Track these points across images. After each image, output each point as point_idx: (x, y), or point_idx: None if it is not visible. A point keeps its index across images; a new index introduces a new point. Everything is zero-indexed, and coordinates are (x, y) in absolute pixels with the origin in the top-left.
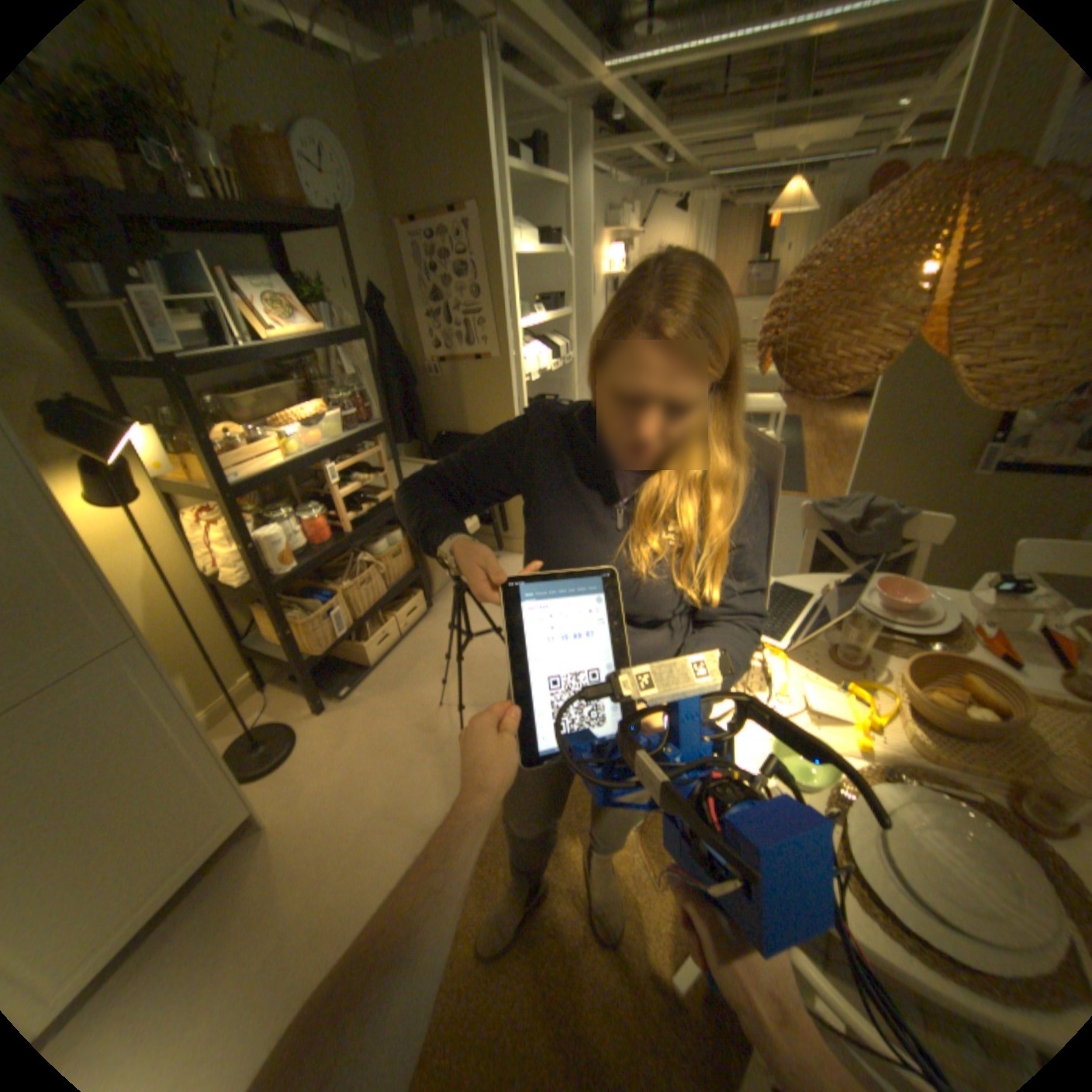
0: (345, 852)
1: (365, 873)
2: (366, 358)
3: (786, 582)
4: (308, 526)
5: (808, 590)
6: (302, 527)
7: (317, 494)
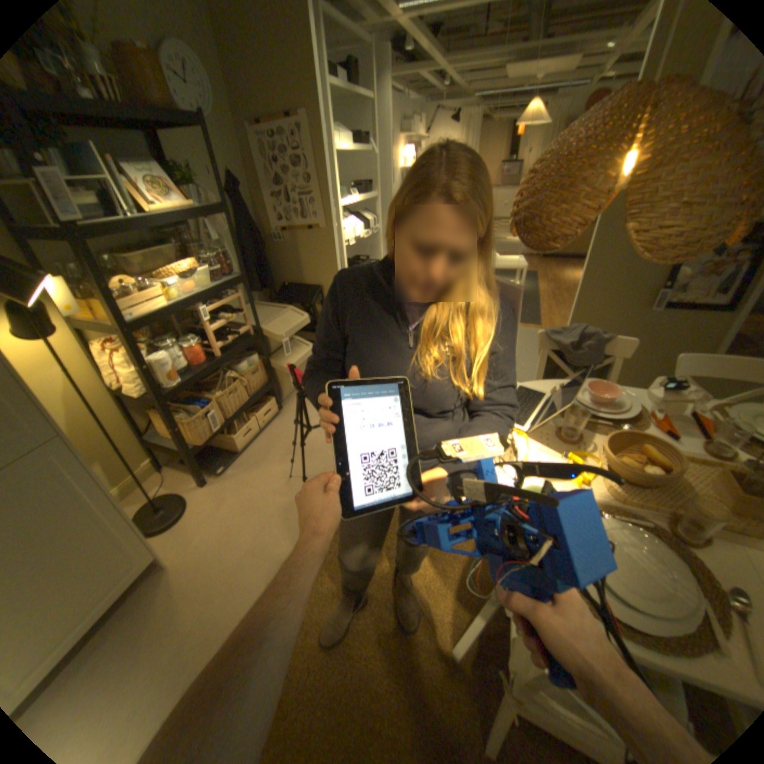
0: (225, 581)
1: (239, 594)
2: (226, 227)
3: (527, 386)
4: (188, 352)
5: (542, 391)
6: (183, 353)
7: (193, 328)
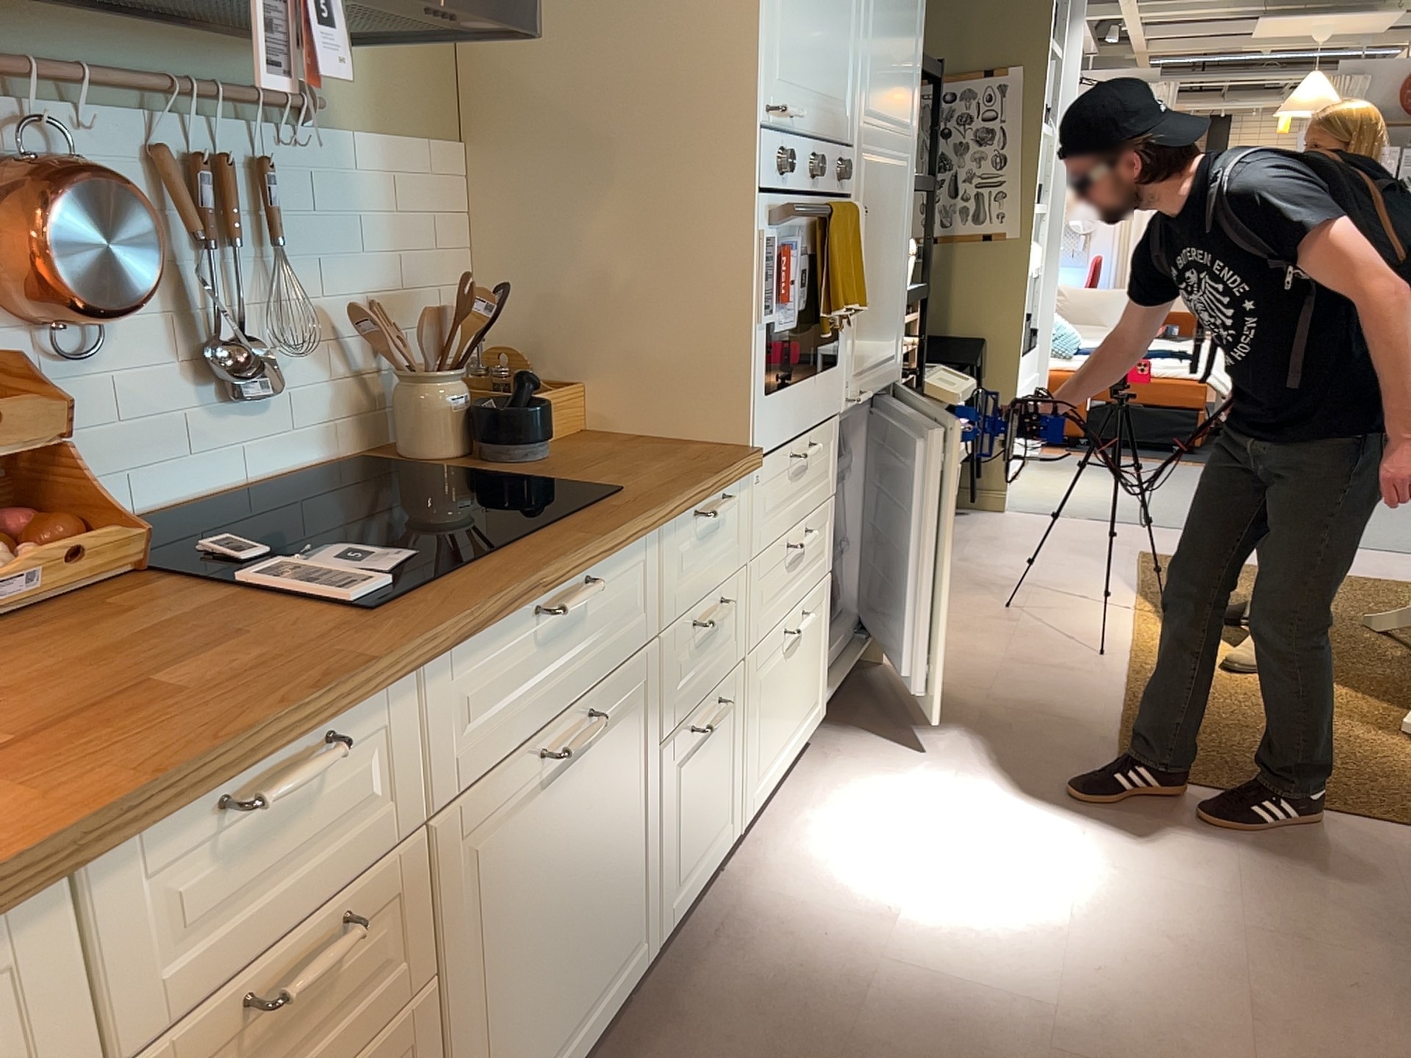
0: (992, 675)
1: (1027, 684)
2: None
3: None
4: None
5: None
6: None
7: None
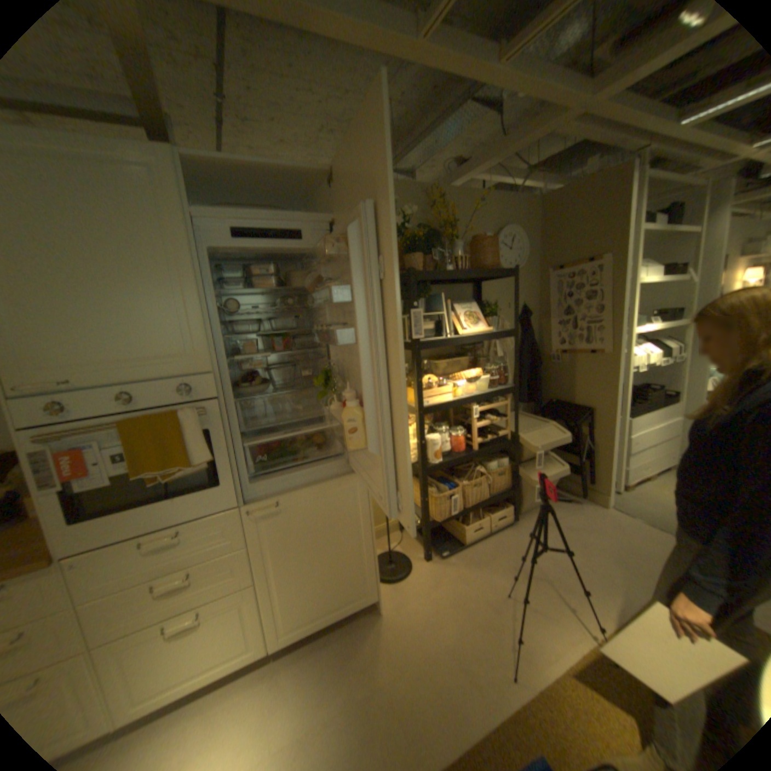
0: (421, 663)
1: (430, 687)
2: (511, 346)
3: None
4: (454, 439)
5: None
6: (450, 439)
7: (463, 422)
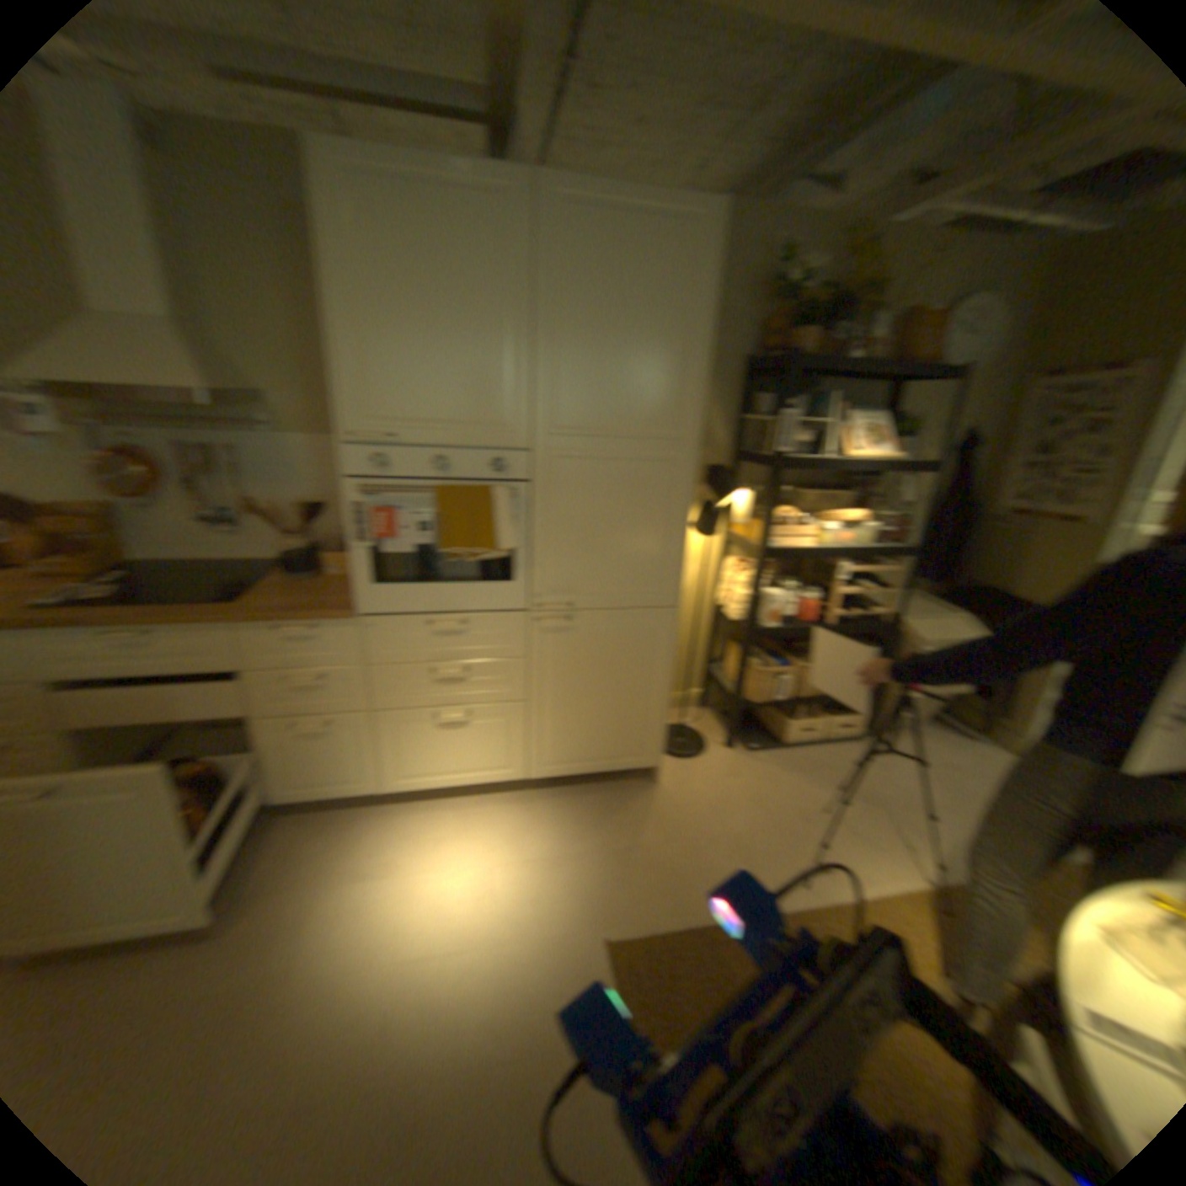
0: (699, 840)
1: (704, 862)
2: (933, 490)
3: None
4: (805, 603)
5: None
6: (800, 601)
7: (825, 583)
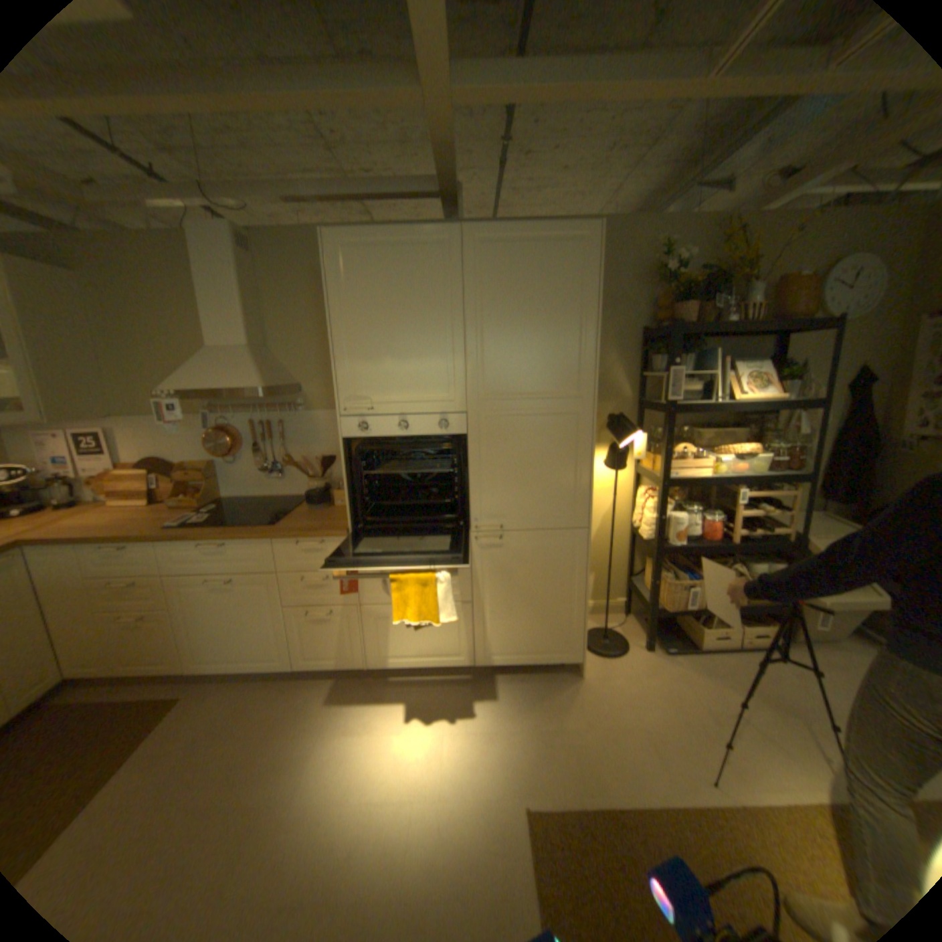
0: (614, 730)
1: (617, 751)
2: (827, 422)
3: None
4: (707, 524)
5: None
6: (702, 523)
7: (726, 507)
